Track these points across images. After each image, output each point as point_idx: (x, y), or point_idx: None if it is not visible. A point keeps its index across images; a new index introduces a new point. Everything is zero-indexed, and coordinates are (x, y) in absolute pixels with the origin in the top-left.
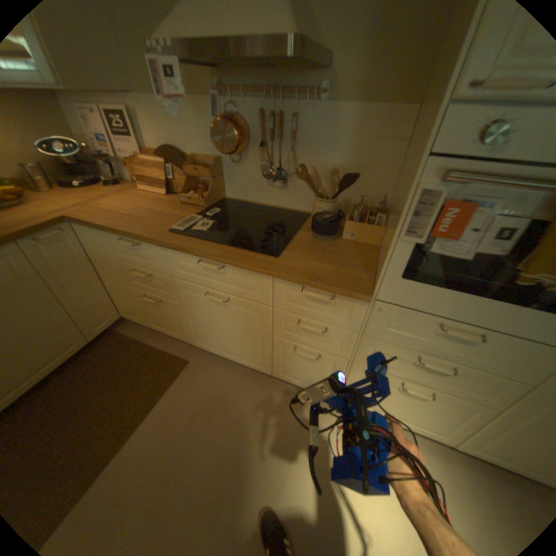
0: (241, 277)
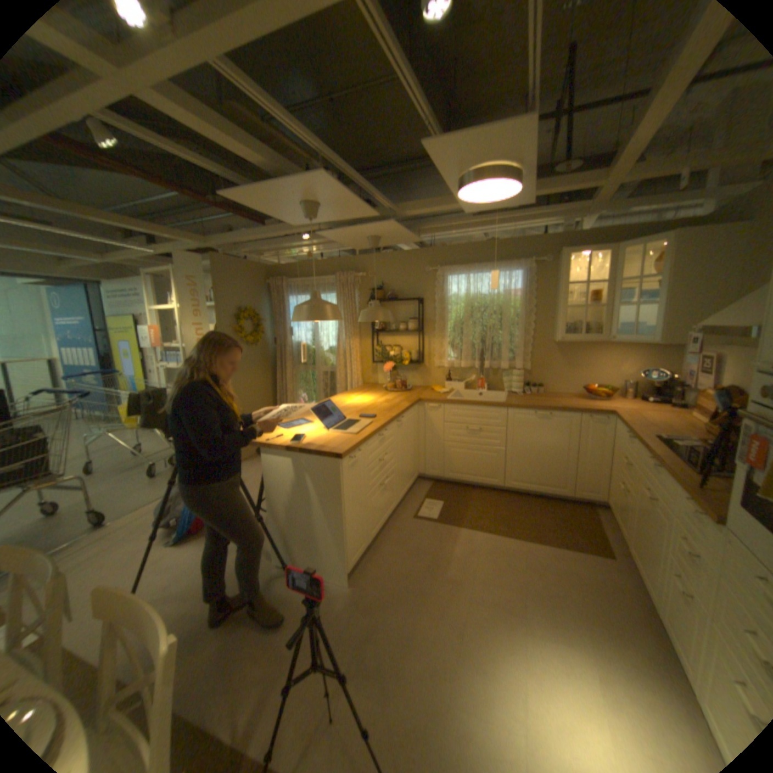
0: (667, 481)
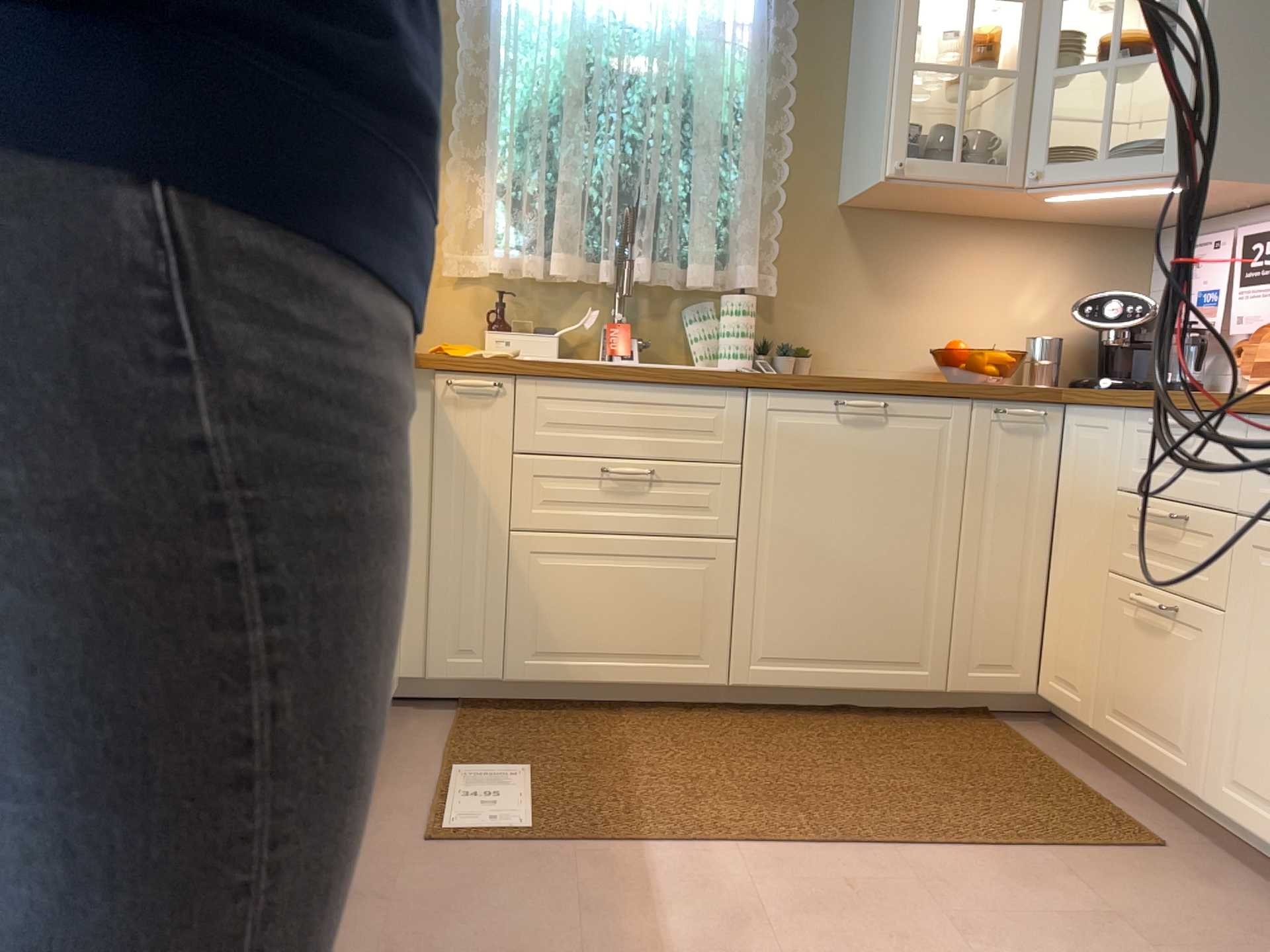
0: None
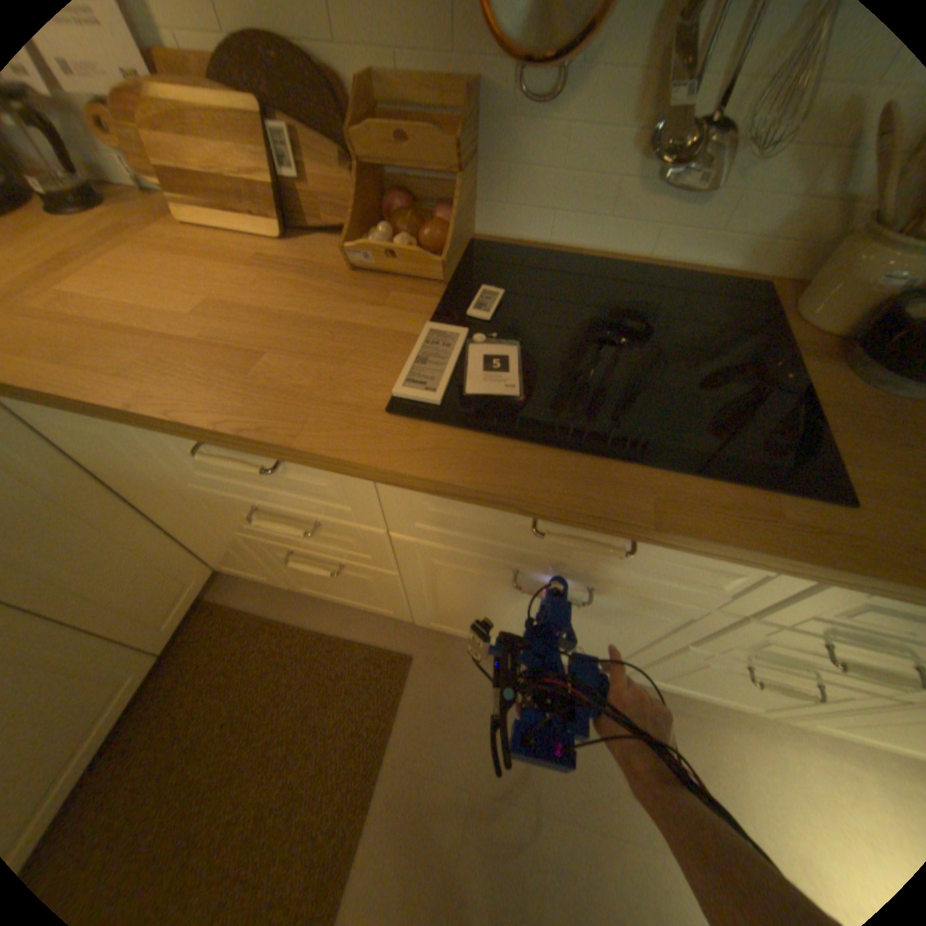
0: (687, 562)
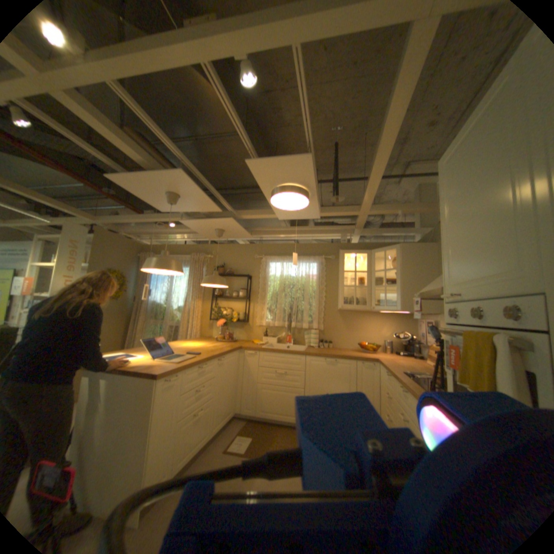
0: (411, 402)
